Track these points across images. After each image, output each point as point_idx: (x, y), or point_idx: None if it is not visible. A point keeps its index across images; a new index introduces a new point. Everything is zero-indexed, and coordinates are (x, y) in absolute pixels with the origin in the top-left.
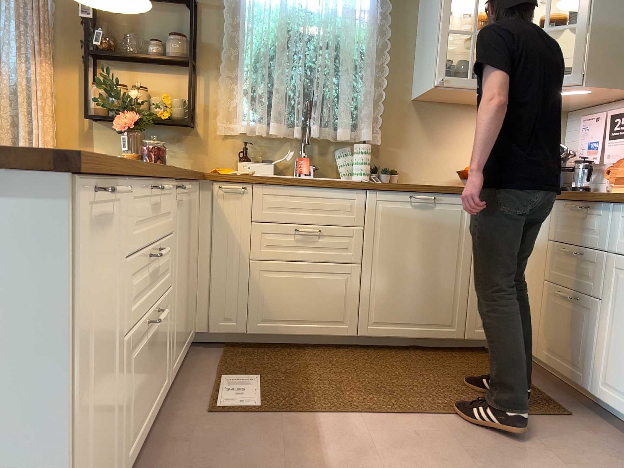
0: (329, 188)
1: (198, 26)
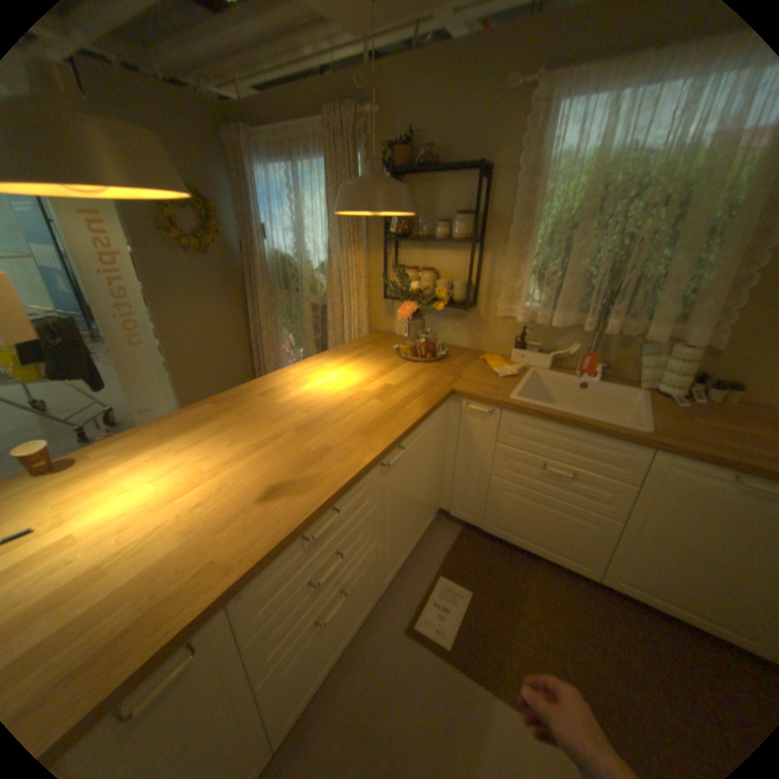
0: (599, 434)
1: (488, 194)
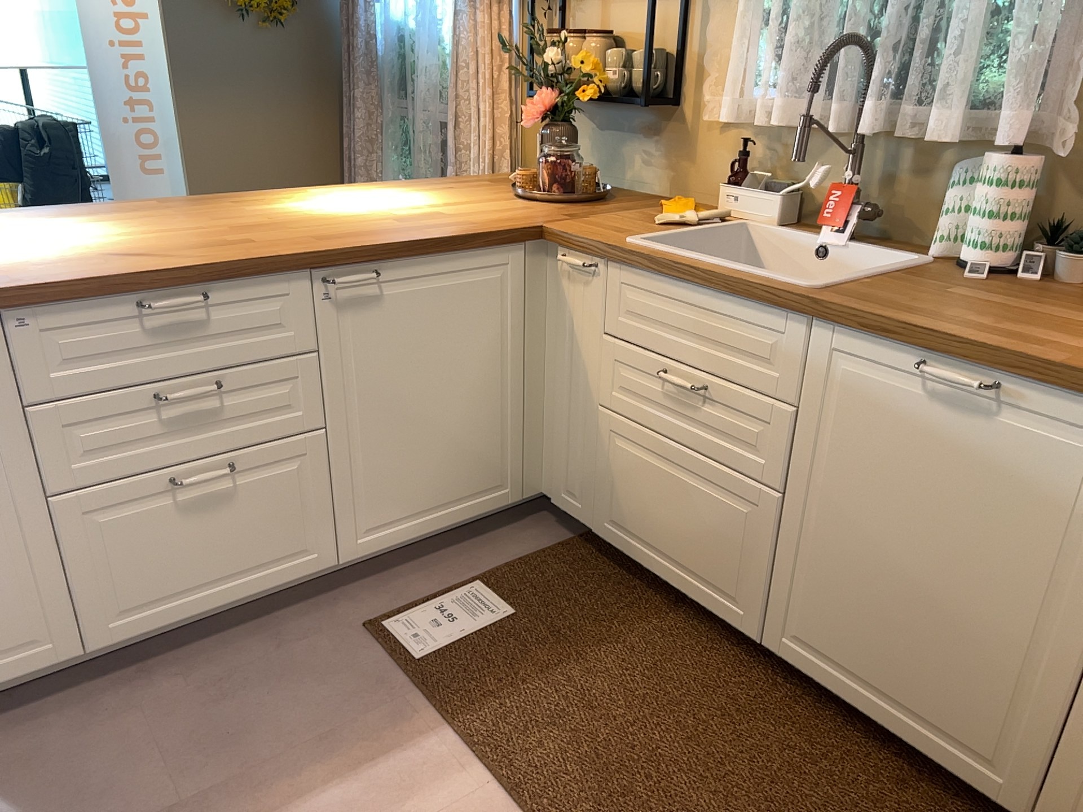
0: (732, 294)
1: None
